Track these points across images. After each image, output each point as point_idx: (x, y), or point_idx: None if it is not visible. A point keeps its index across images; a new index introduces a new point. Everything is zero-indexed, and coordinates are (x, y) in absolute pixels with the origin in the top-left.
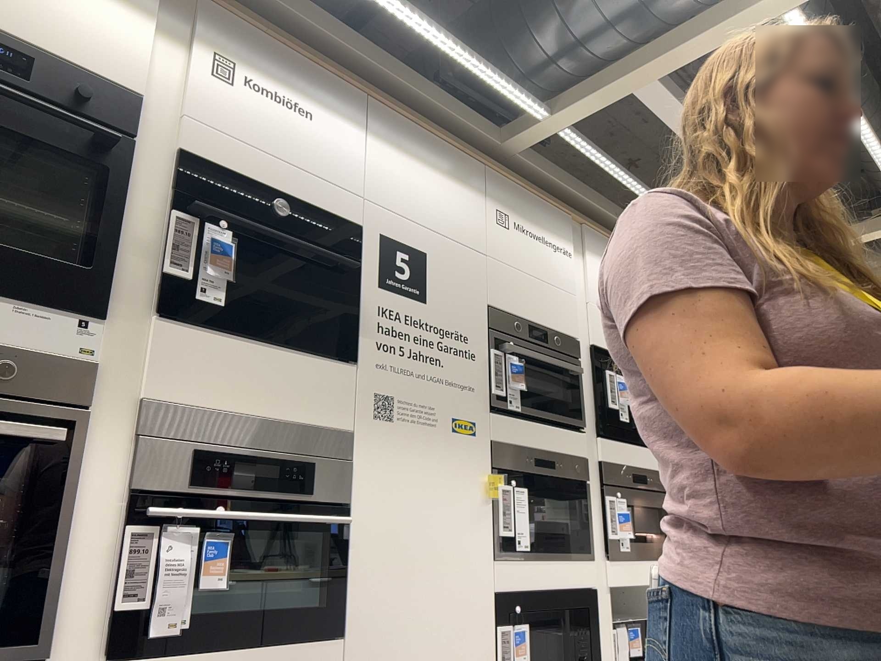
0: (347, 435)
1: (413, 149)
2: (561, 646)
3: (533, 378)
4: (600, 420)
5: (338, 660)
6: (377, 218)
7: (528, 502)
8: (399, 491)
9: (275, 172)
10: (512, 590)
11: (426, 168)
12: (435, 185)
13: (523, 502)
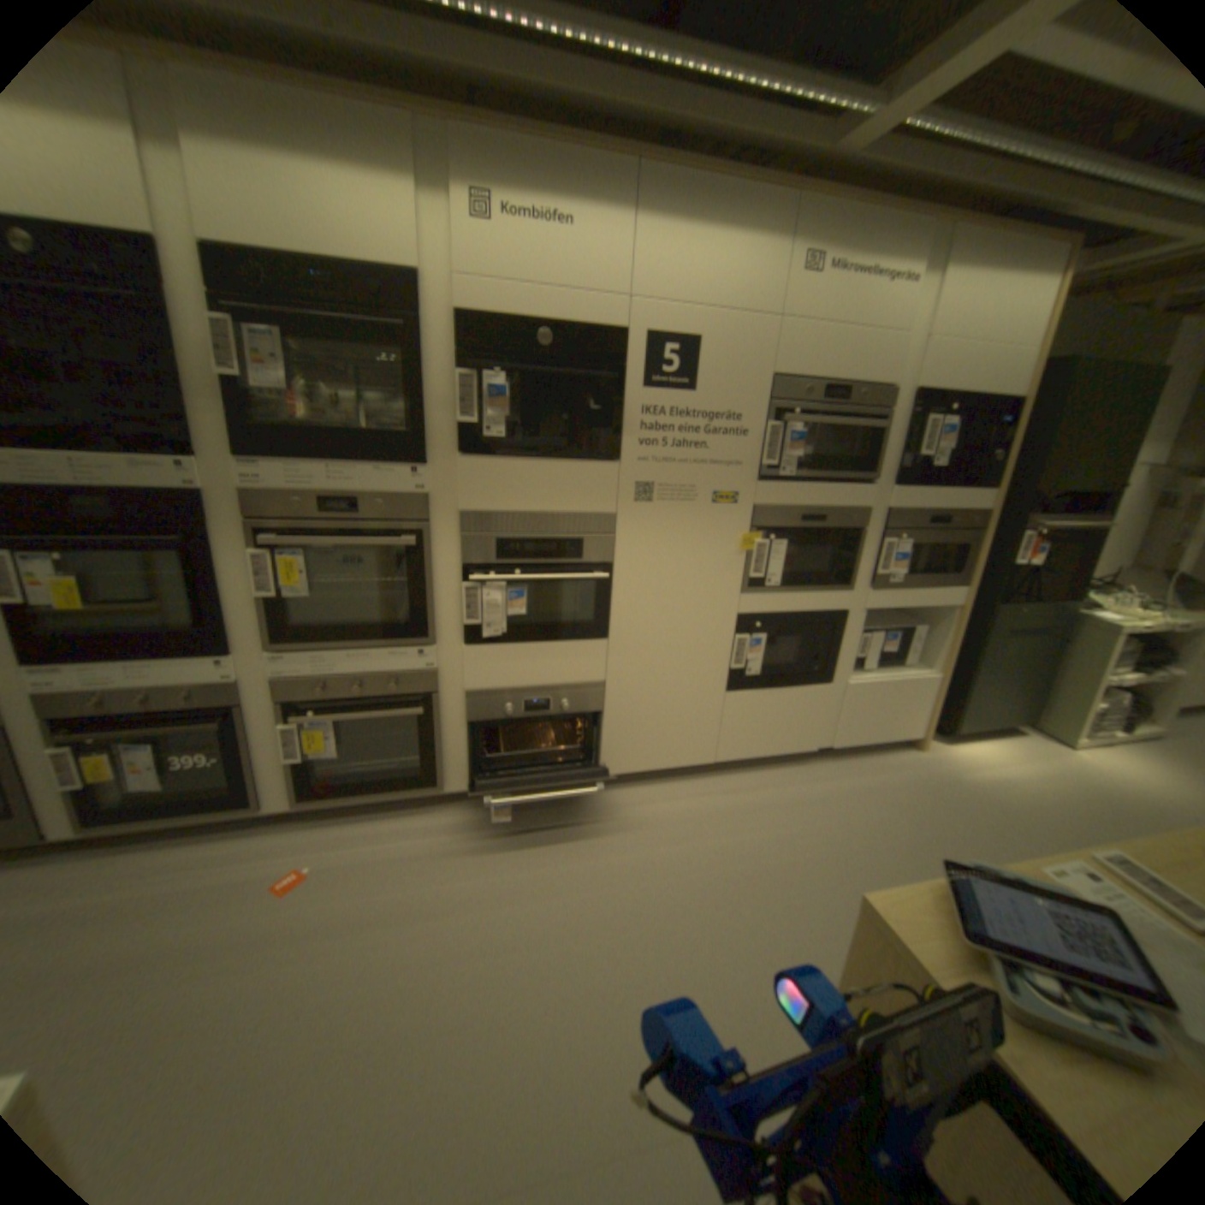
0: (607, 522)
1: (696, 199)
2: (802, 657)
3: (828, 441)
4: (913, 472)
5: (599, 660)
6: (643, 310)
7: (791, 556)
8: (654, 558)
9: (528, 296)
10: (757, 621)
11: (713, 220)
12: (725, 239)
13: (784, 557)
